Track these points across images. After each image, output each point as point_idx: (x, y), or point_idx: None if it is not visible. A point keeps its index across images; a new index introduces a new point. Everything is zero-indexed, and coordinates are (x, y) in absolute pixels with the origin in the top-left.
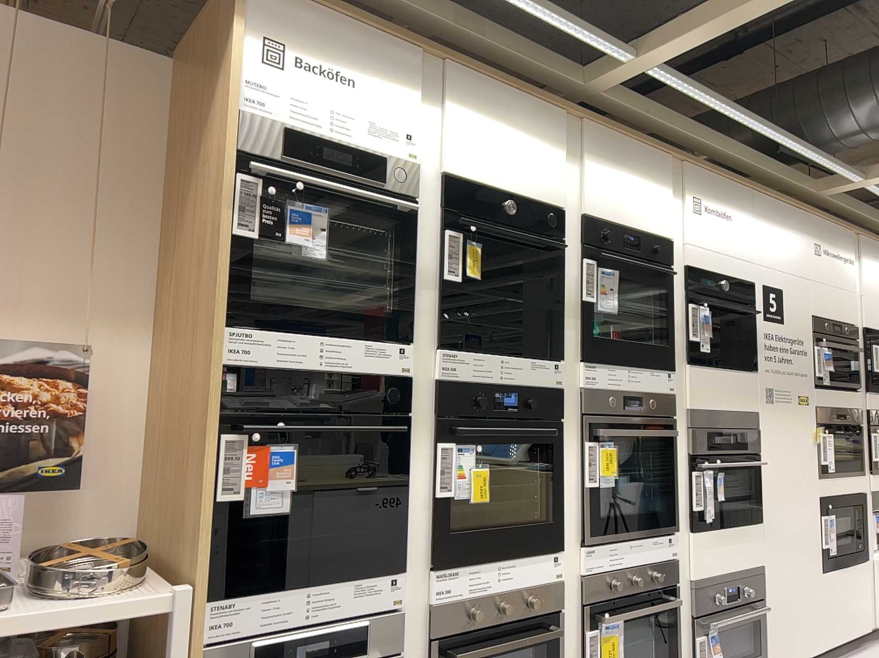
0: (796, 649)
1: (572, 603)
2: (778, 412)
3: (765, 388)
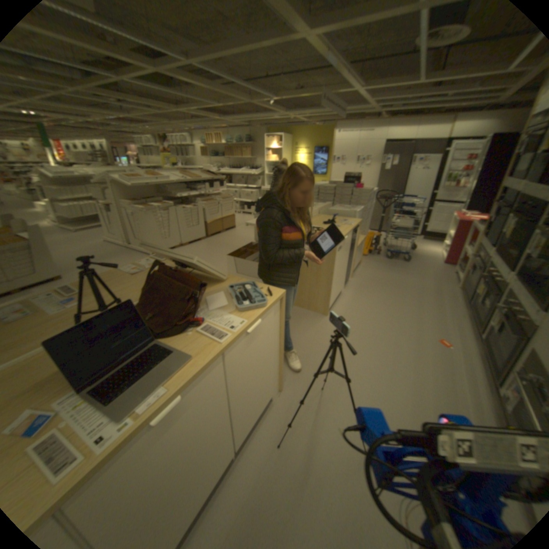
0: None
1: (507, 296)
2: None
3: None
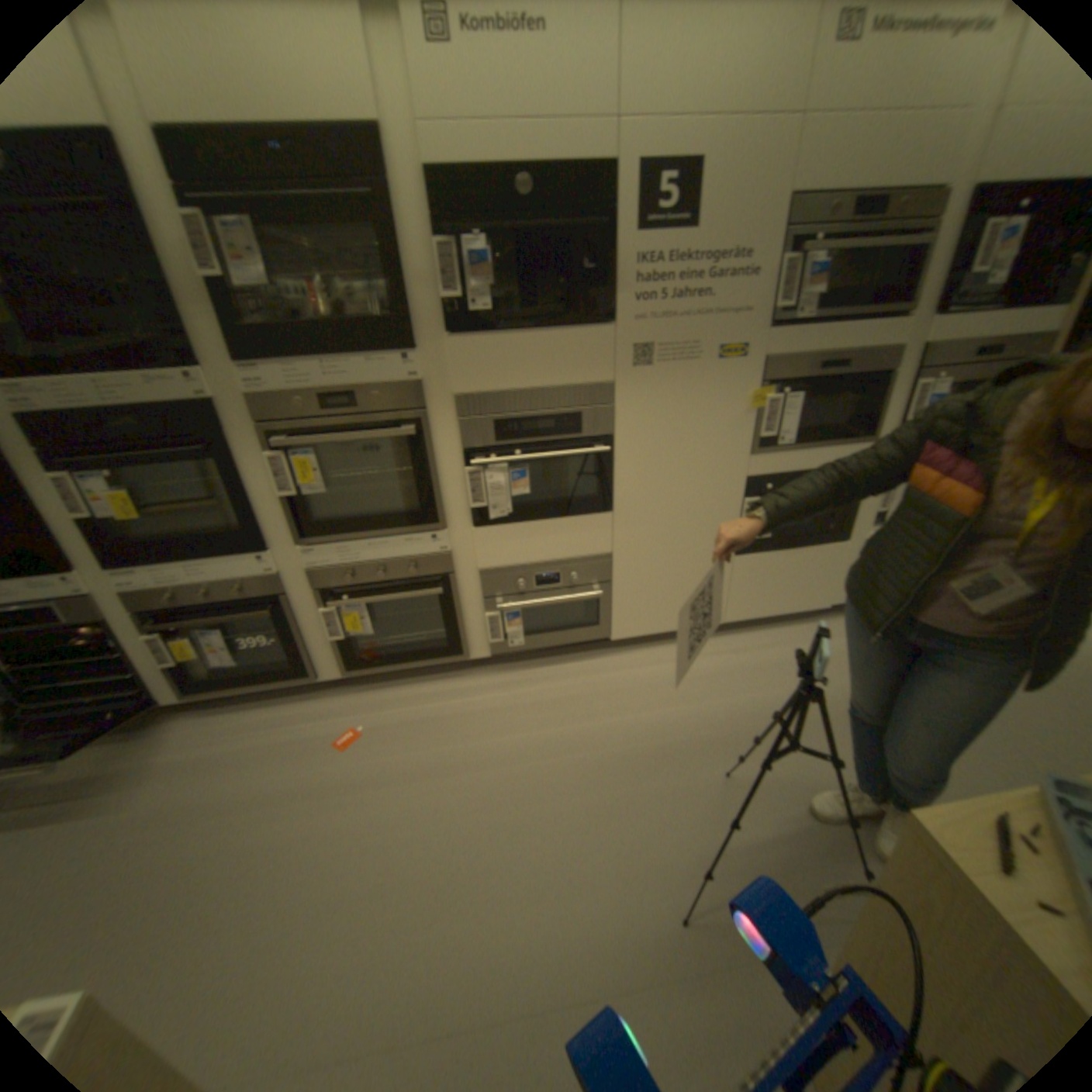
0: (664, 623)
1: (298, 590)
2: (664, 377)
3: (632, 346)
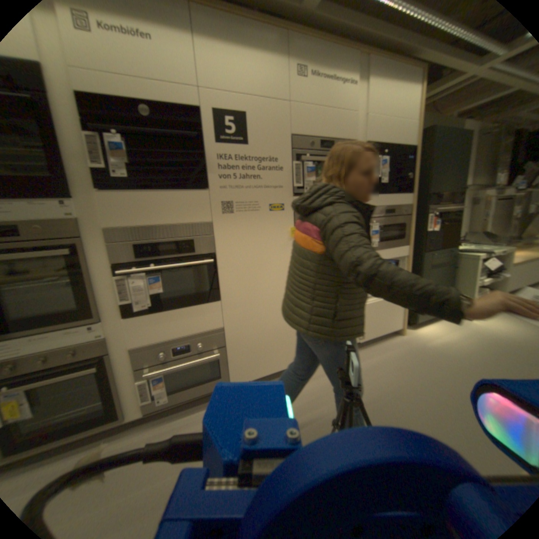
0: (263, 369)
1: None
2: (241, 219)
3: (220, 201)
